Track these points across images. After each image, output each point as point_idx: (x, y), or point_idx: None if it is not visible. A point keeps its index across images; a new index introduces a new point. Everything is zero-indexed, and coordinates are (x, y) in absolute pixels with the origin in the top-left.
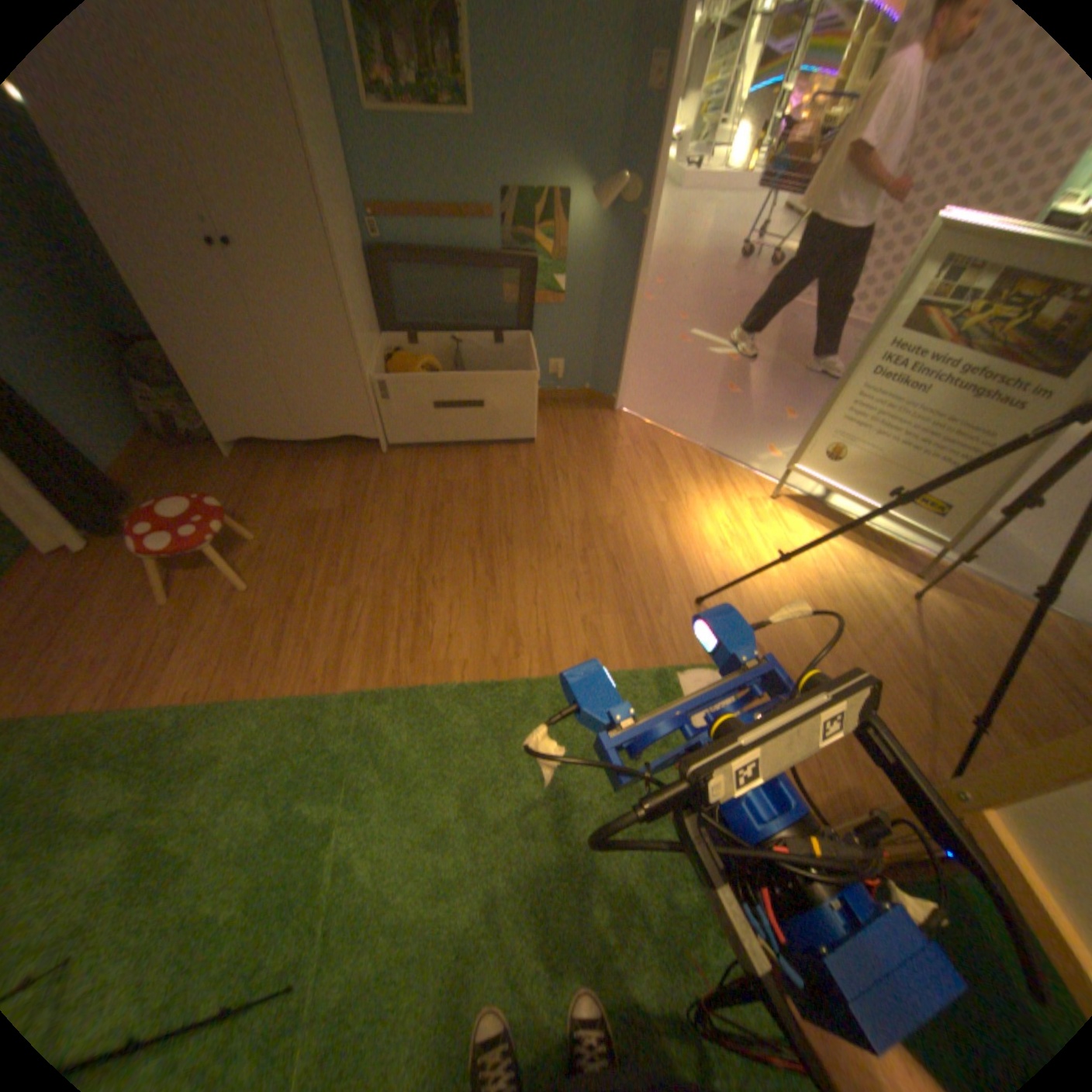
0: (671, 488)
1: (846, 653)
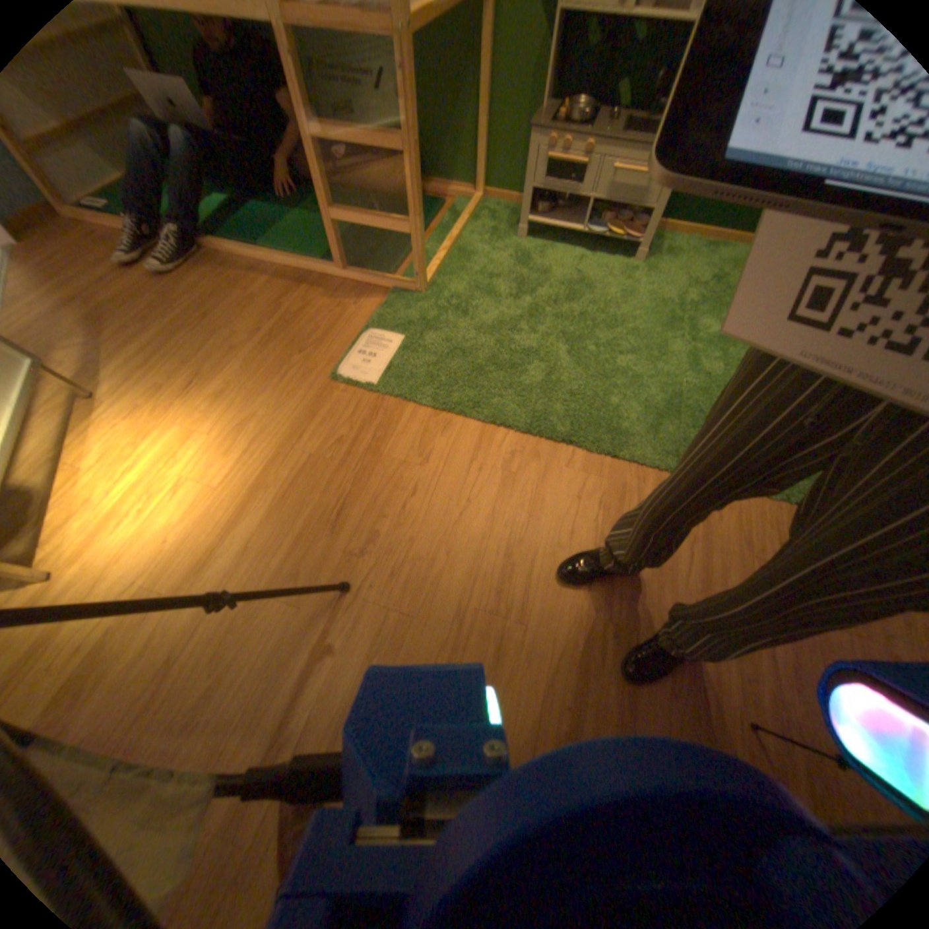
0: (119, 623)
1: (213, 350)
